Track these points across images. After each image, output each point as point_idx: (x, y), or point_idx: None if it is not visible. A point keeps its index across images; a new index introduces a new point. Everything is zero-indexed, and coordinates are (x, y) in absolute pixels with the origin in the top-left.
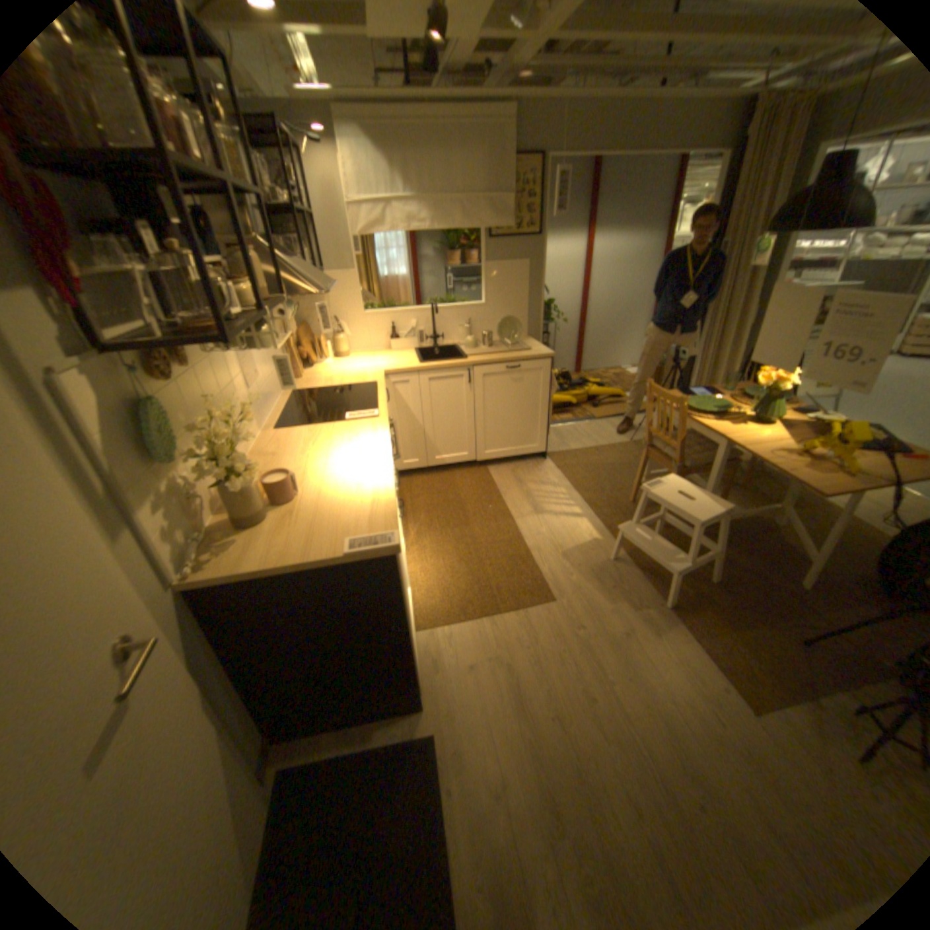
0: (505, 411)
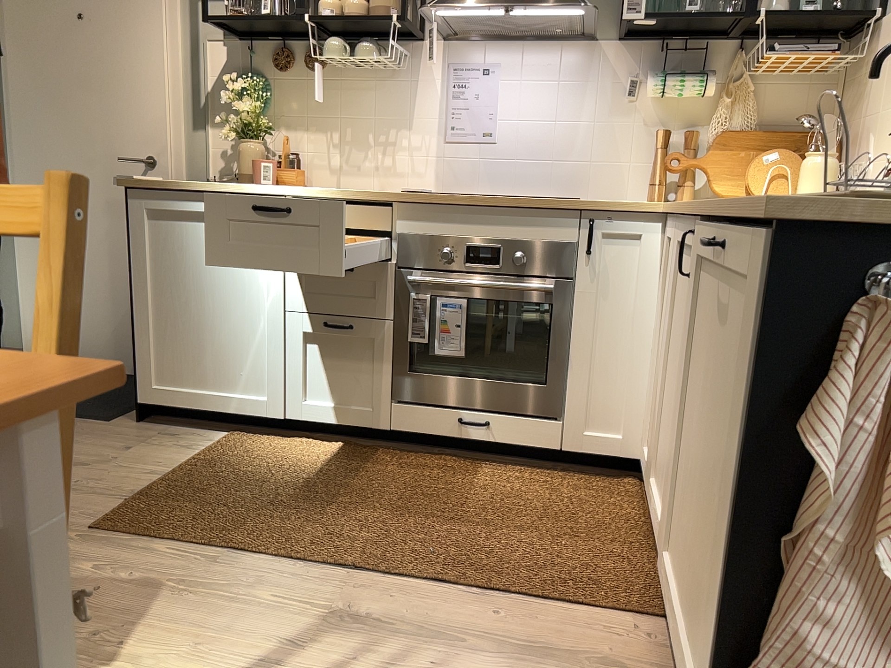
0: (698, 440)
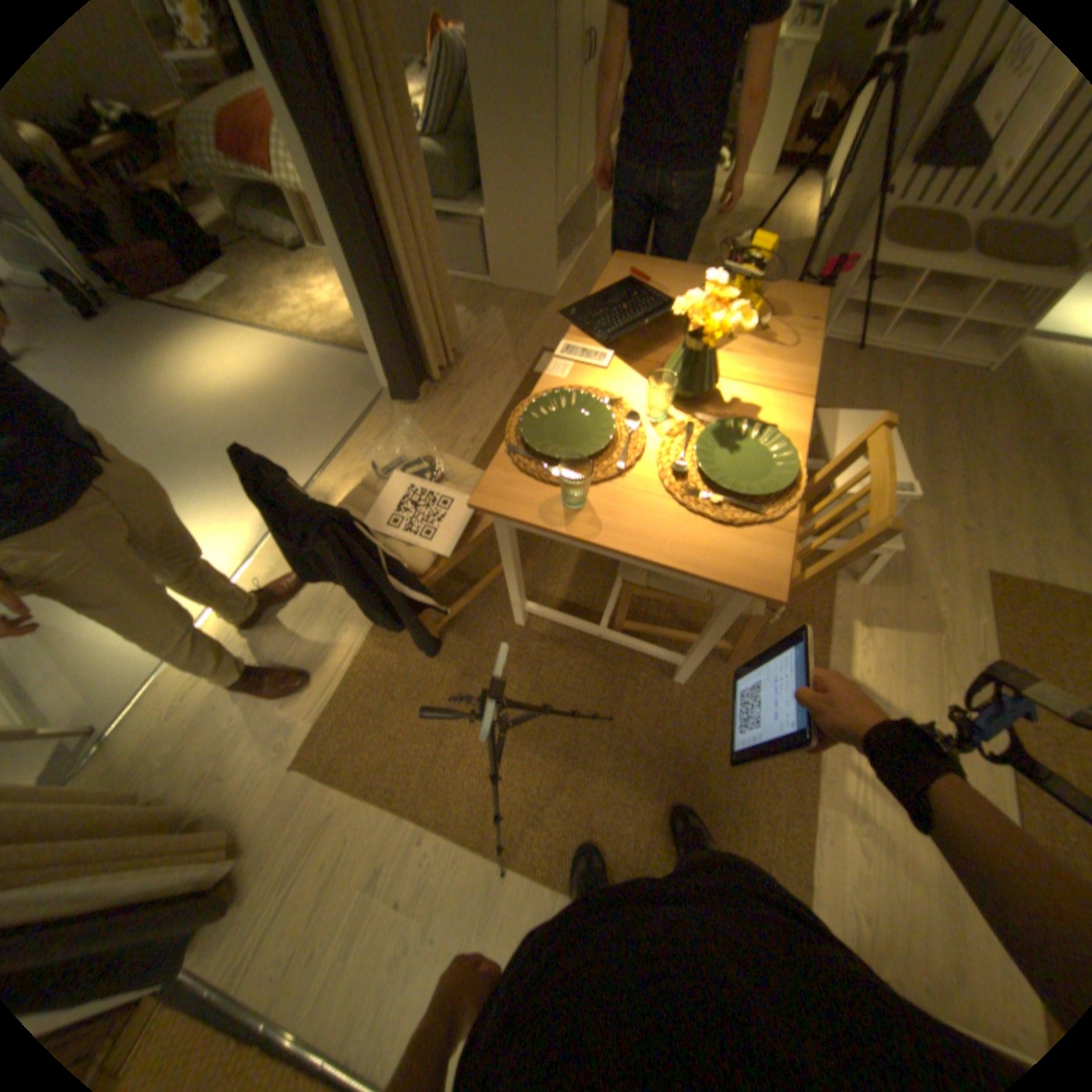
0: None
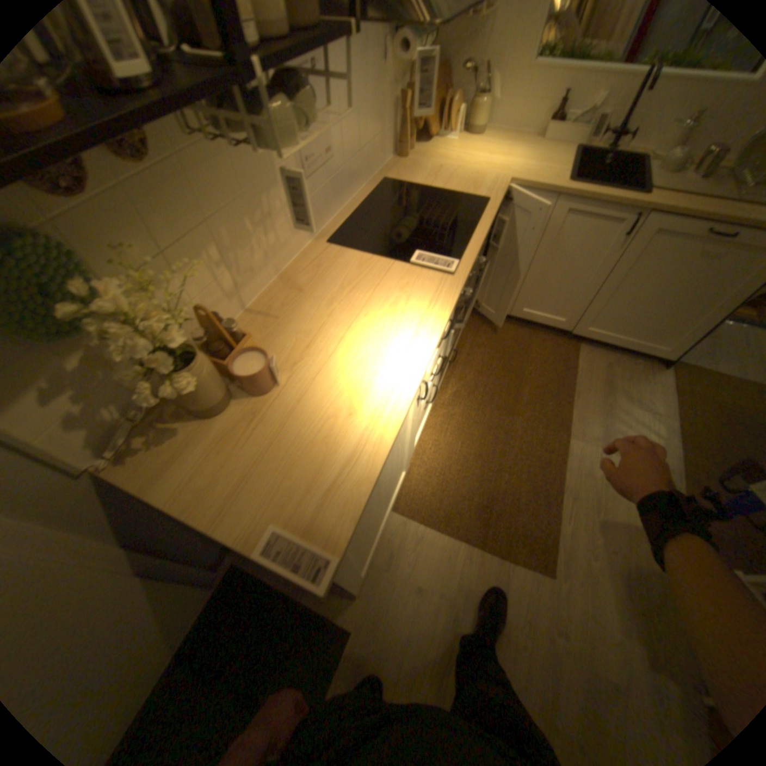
0: (655, 292)
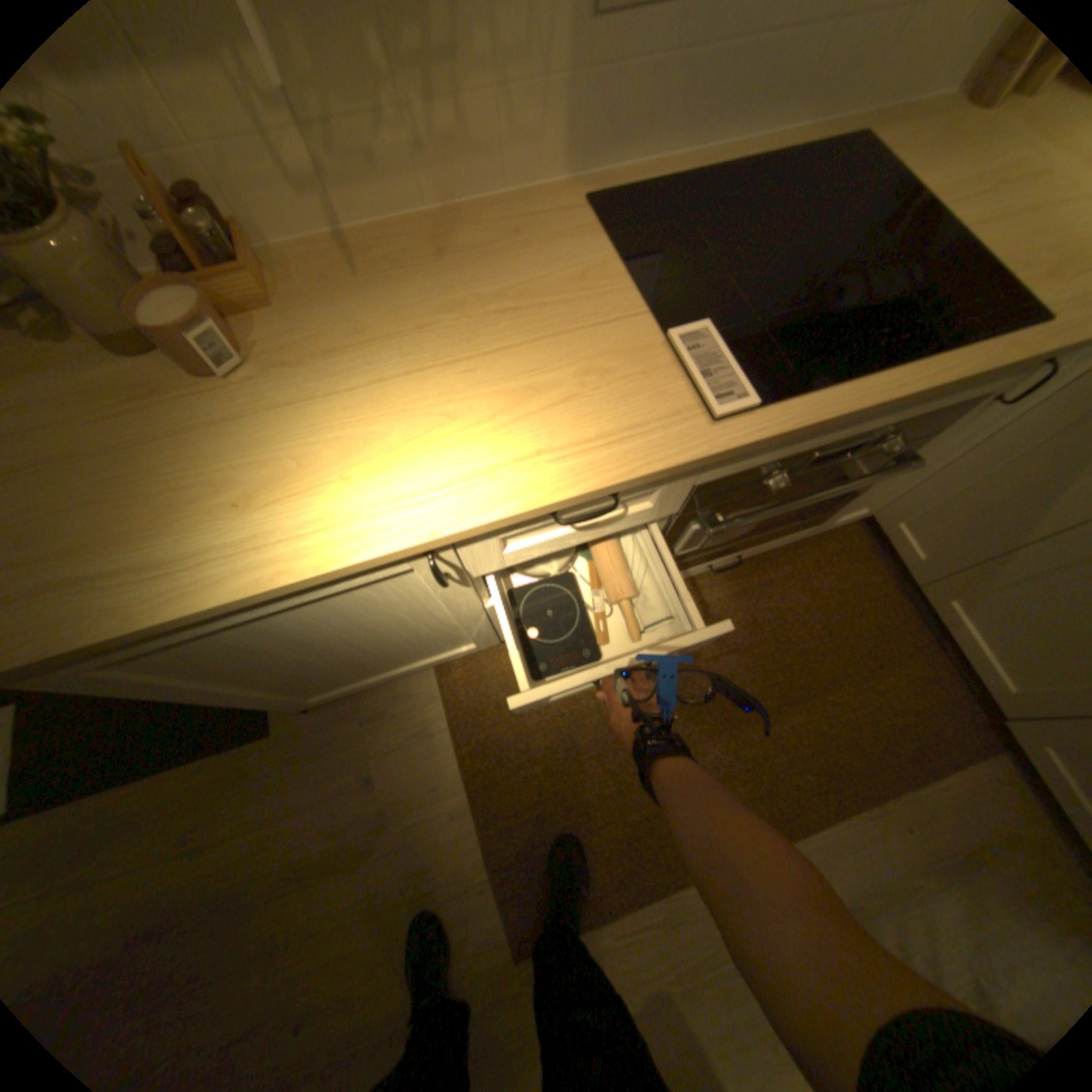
0: None
